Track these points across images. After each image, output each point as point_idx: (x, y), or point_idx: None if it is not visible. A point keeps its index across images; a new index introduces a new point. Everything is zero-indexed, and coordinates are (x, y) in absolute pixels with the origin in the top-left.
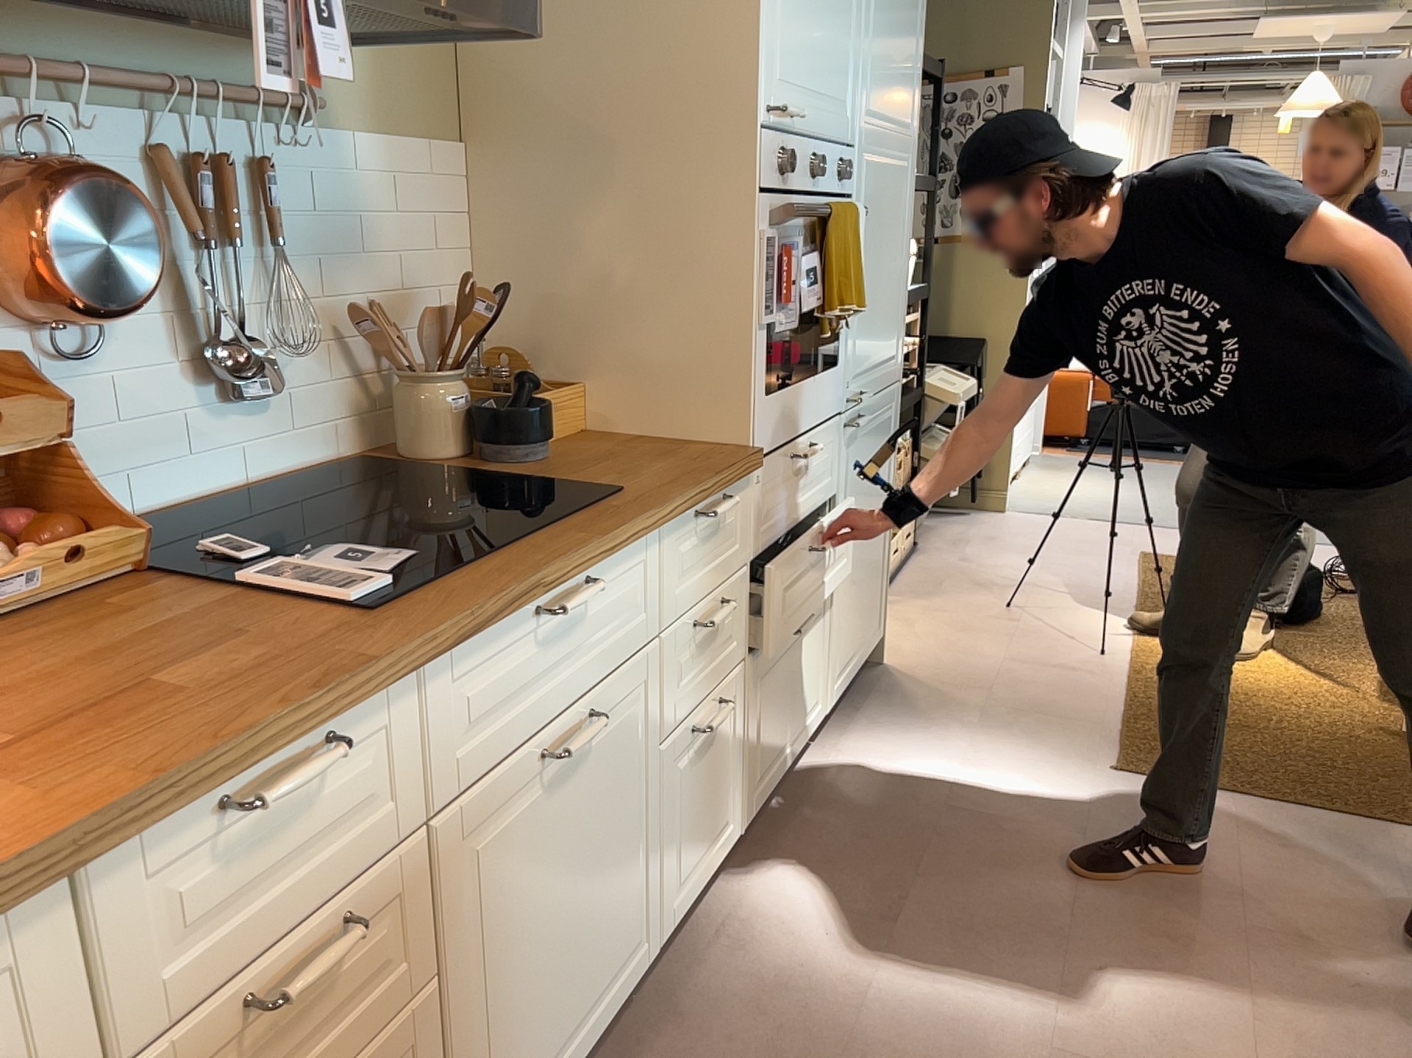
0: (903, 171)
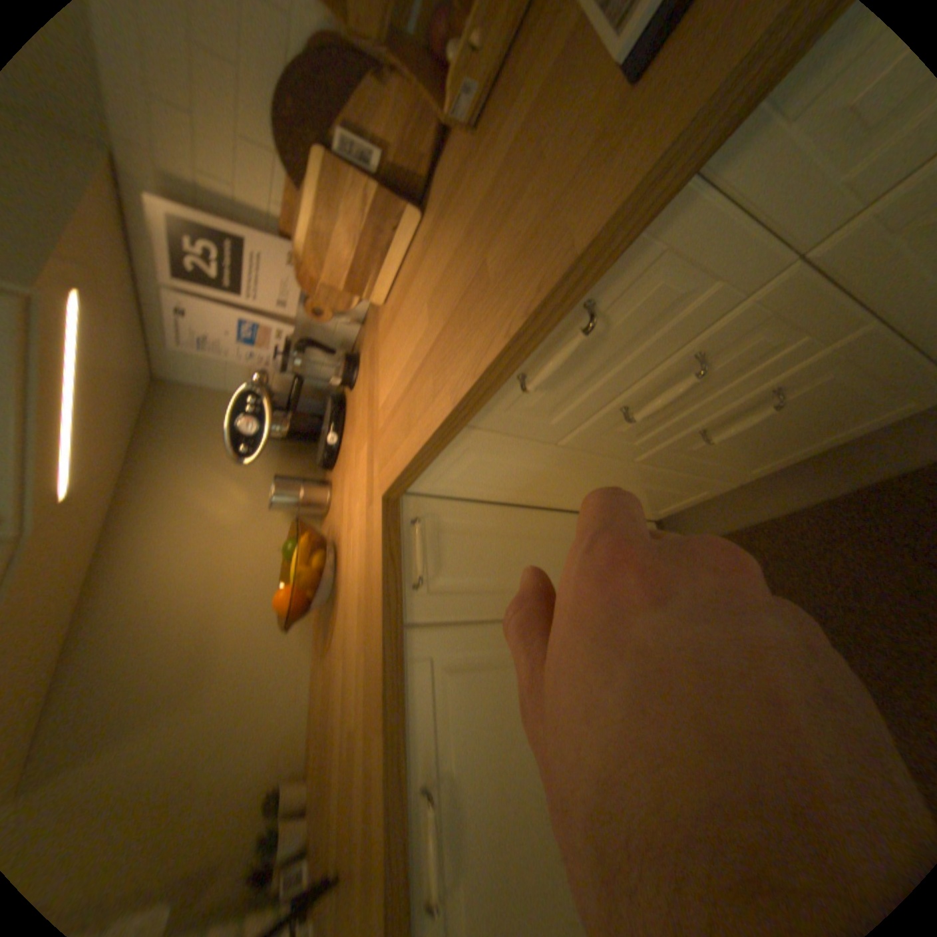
0: None
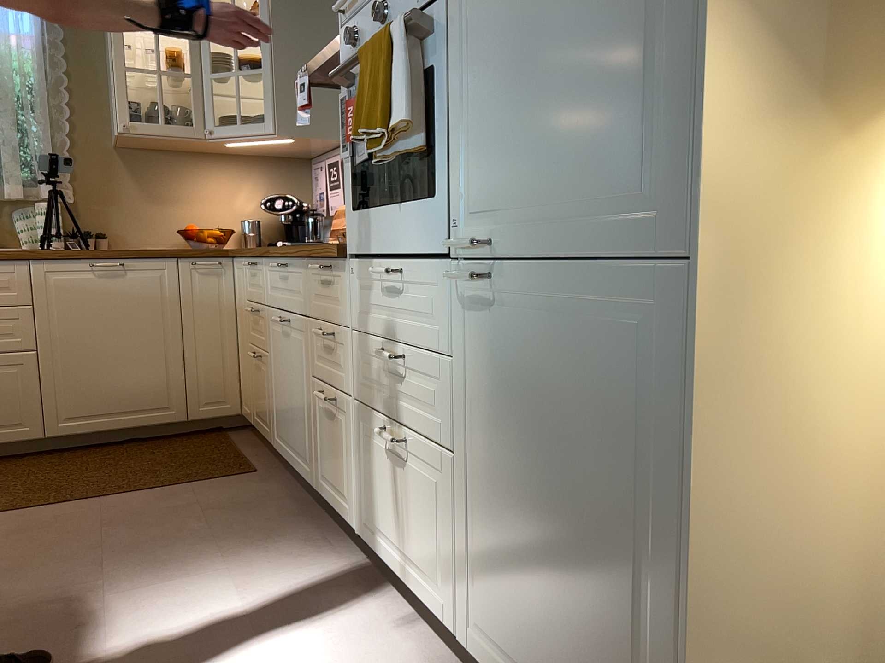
0: None
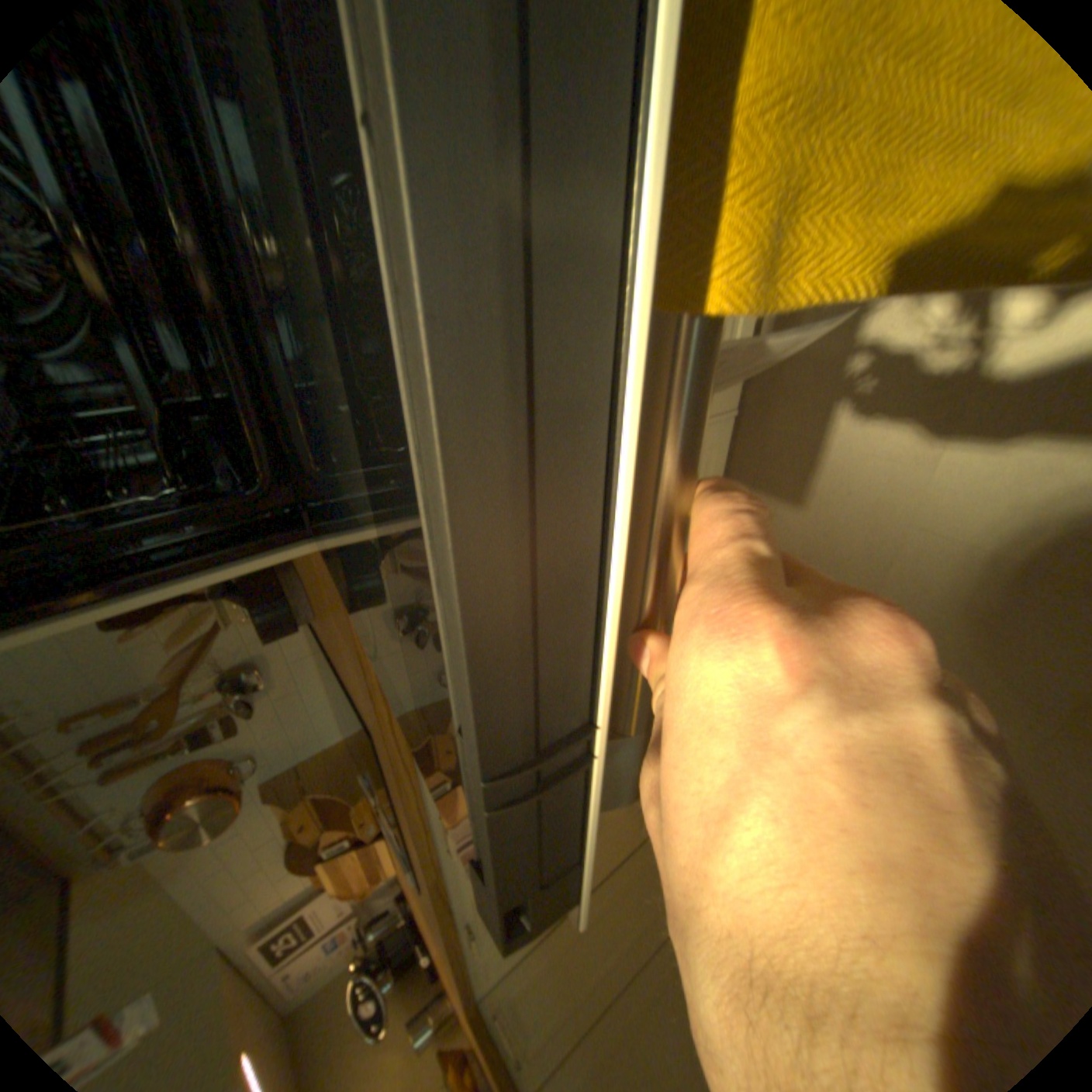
0: None
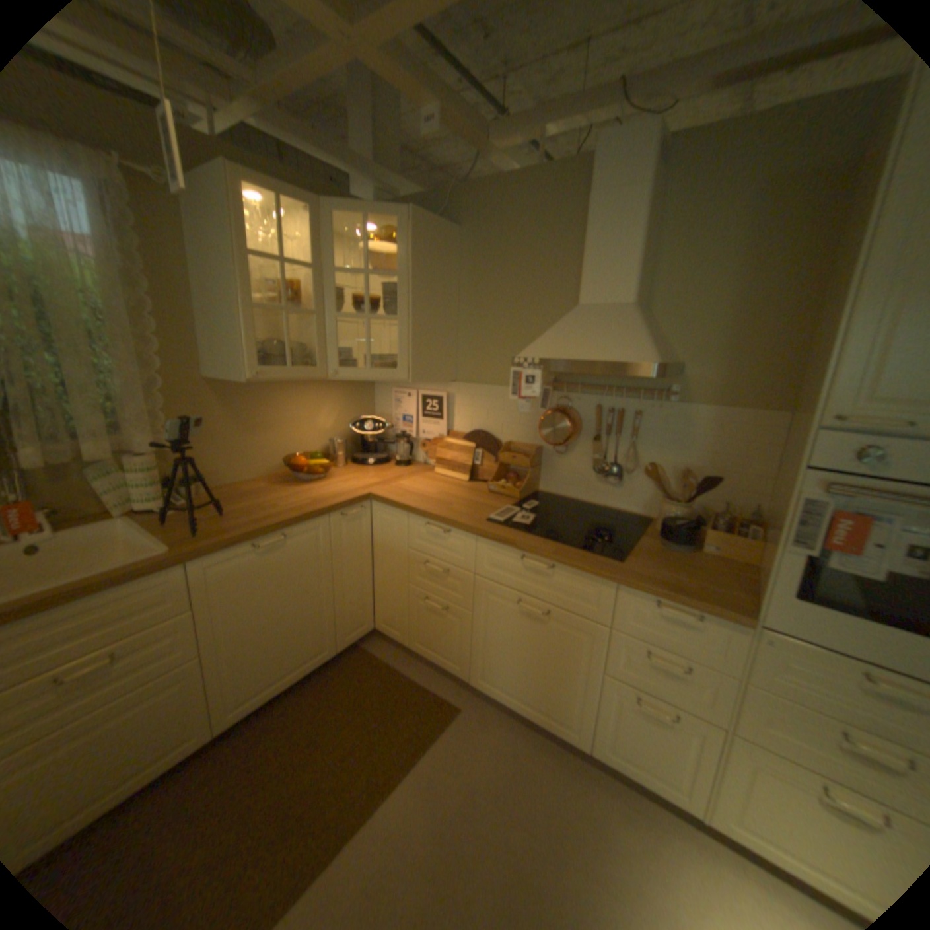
0: None
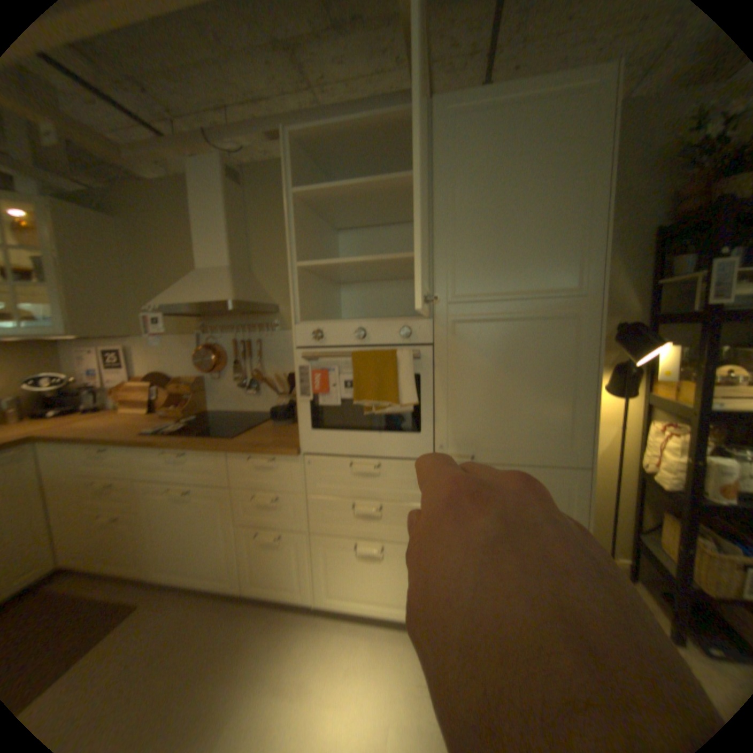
0: (557, 319)
